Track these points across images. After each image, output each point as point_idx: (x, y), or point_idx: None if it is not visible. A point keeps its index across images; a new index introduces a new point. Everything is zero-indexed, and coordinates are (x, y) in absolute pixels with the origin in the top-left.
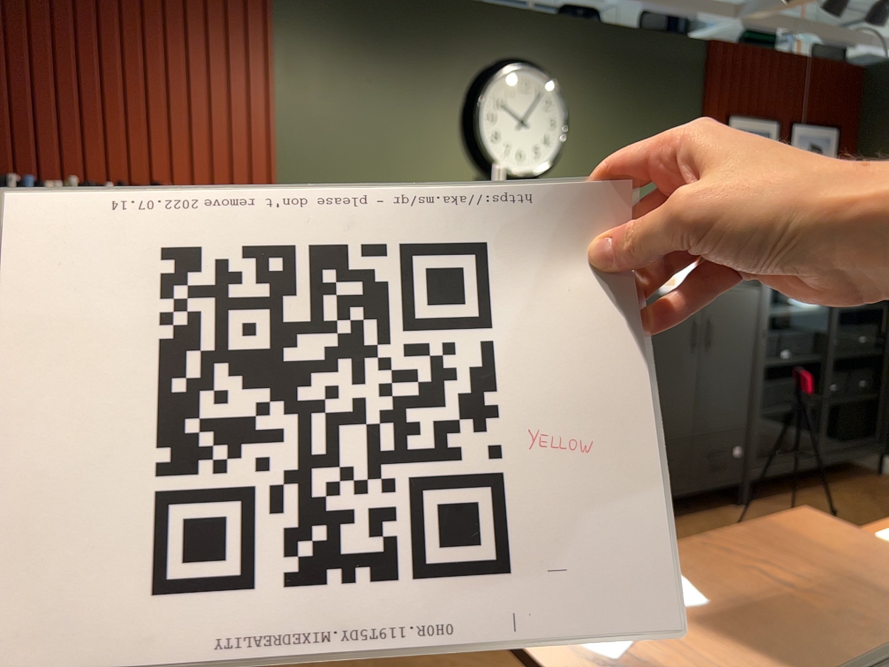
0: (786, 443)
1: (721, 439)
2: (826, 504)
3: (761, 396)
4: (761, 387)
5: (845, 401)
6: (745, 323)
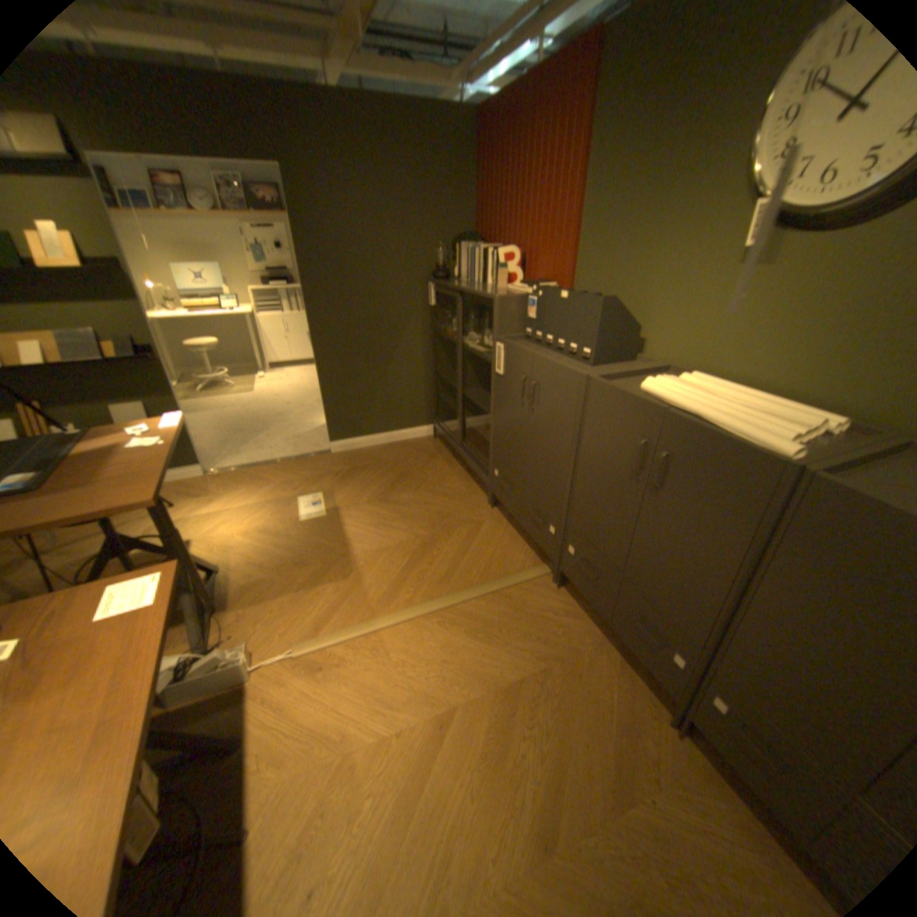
0: None
1: None
2: None
3: None
4: None
5: None
6: None
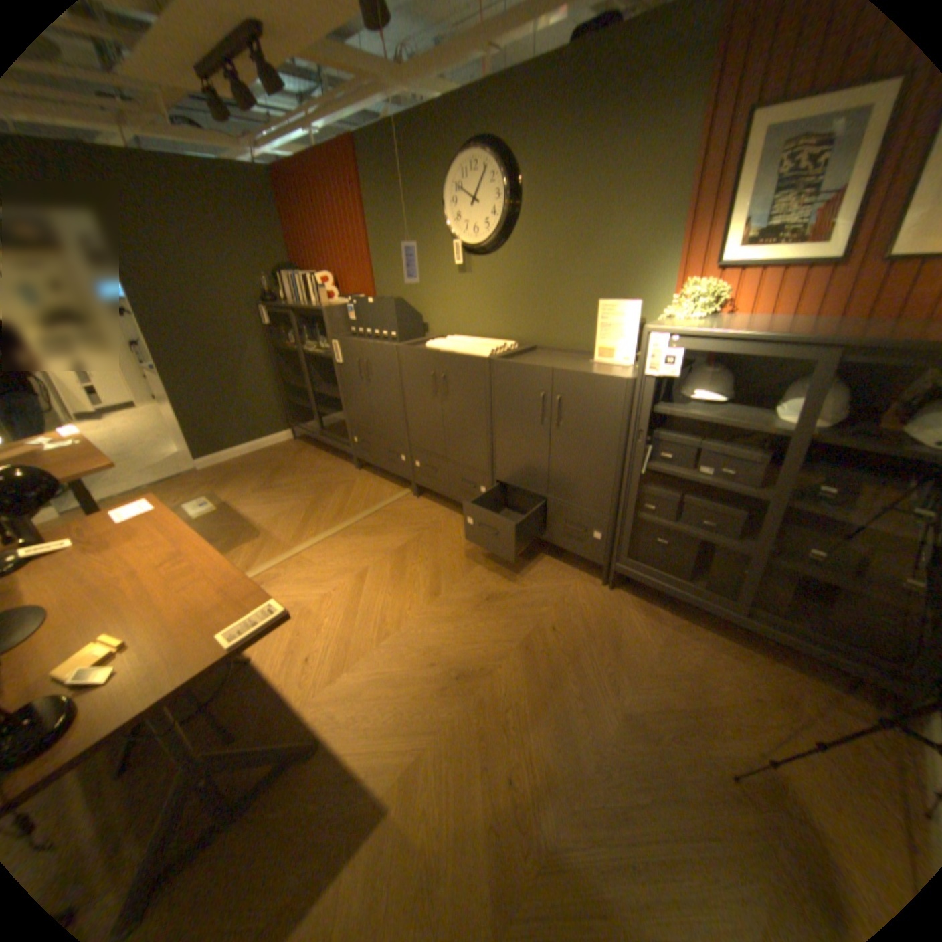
0: (711, 573)
1: (575, 513)
2: (688, 649)
3: (630, 496)
4: (632, 488)
5: (825, 578)
6: (605, 412)
